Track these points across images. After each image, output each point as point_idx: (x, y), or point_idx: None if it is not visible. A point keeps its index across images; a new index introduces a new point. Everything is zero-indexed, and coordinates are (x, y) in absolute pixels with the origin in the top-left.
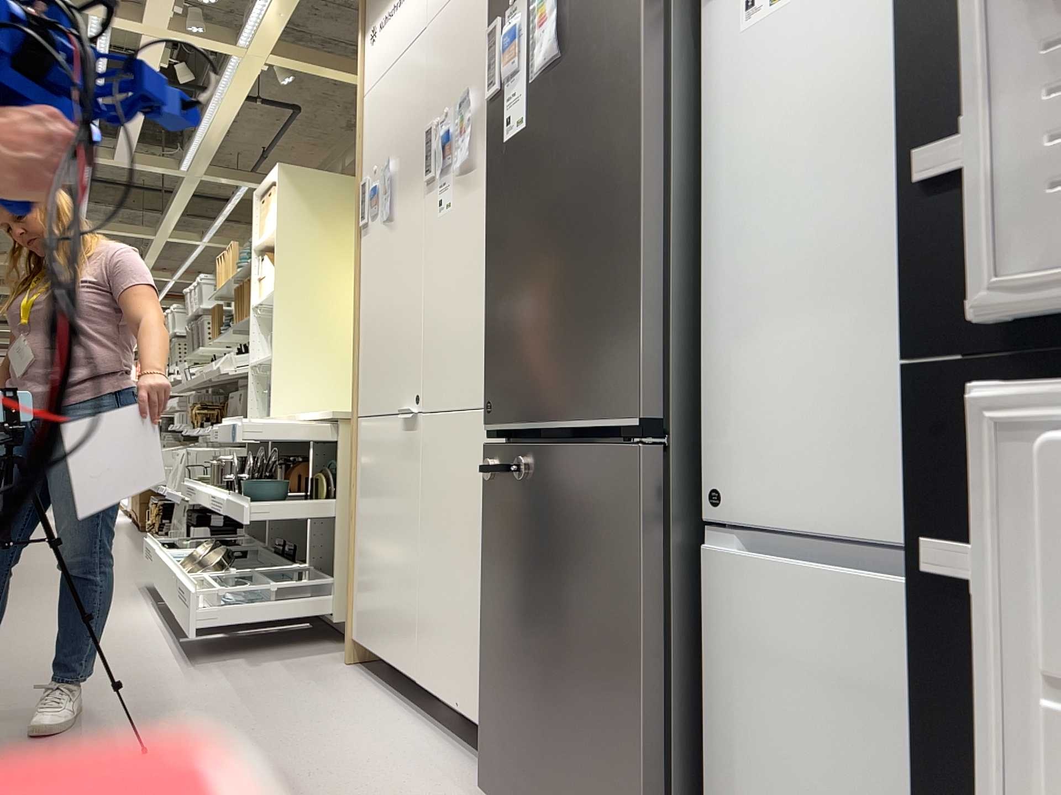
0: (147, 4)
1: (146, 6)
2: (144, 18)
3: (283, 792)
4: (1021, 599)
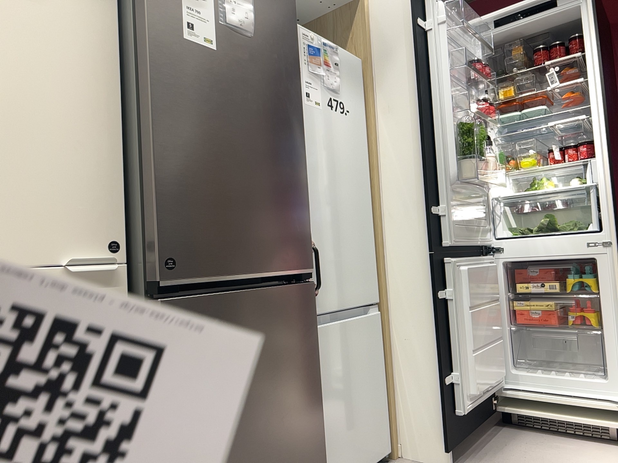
0: None
1: None
2: None
3: None
4: (456, 294)
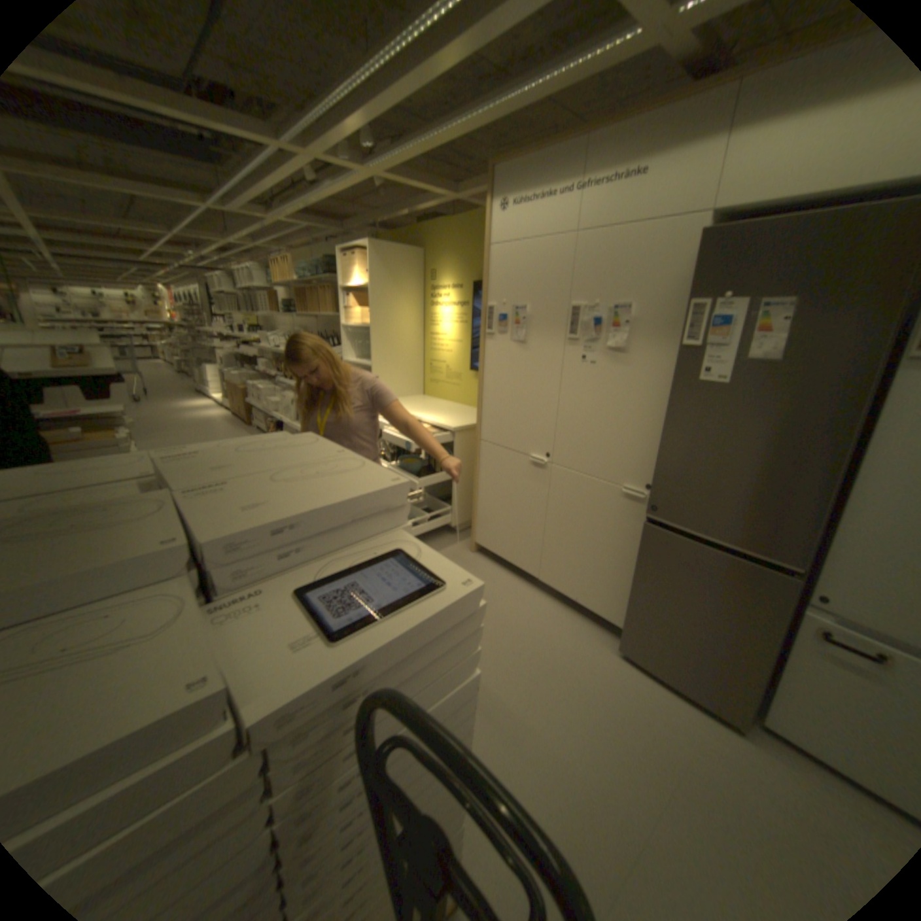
0: (312, 135)
1: (310, 136)
2: (304, 143)
3: (530, 656)
4: None
